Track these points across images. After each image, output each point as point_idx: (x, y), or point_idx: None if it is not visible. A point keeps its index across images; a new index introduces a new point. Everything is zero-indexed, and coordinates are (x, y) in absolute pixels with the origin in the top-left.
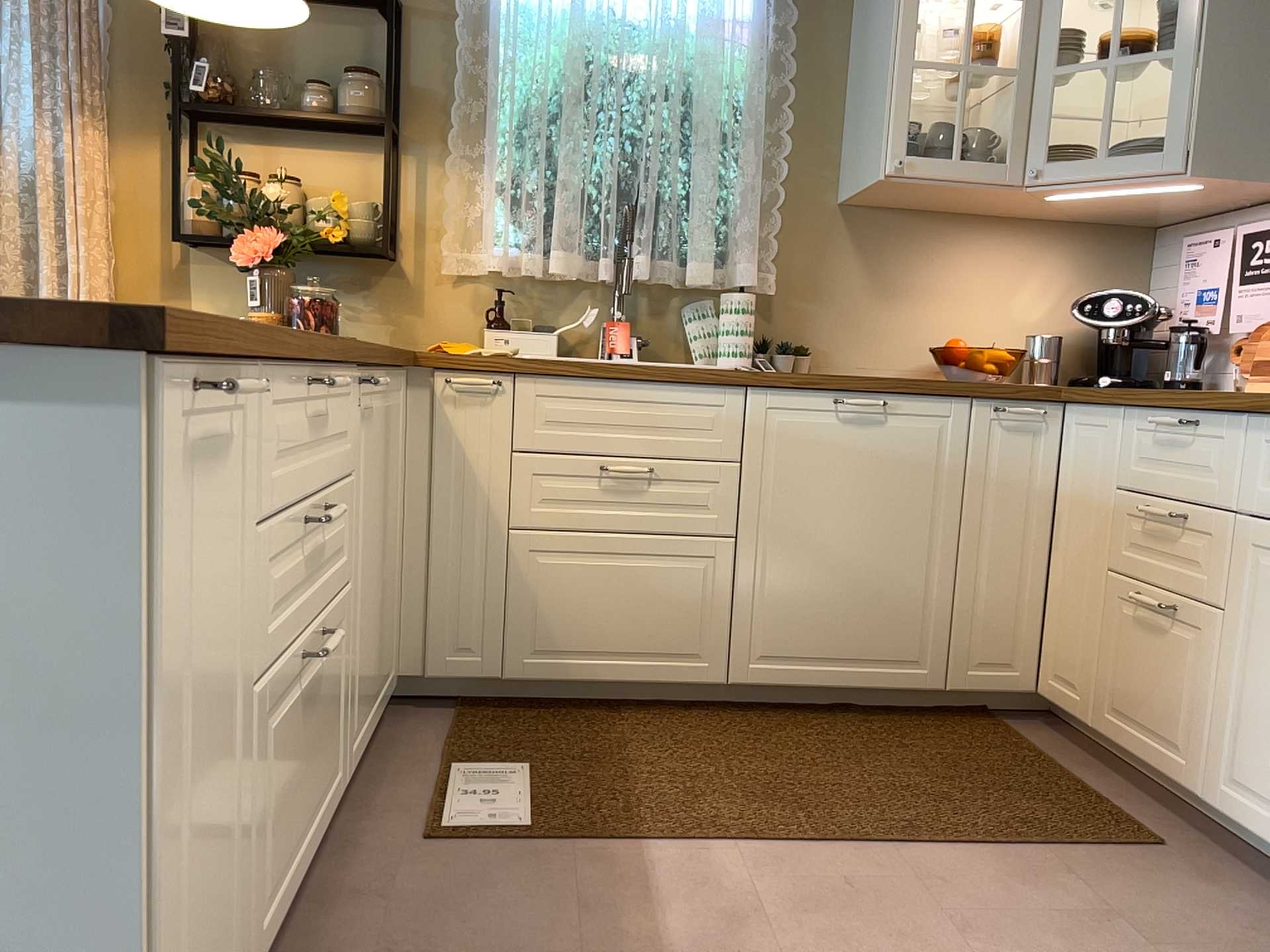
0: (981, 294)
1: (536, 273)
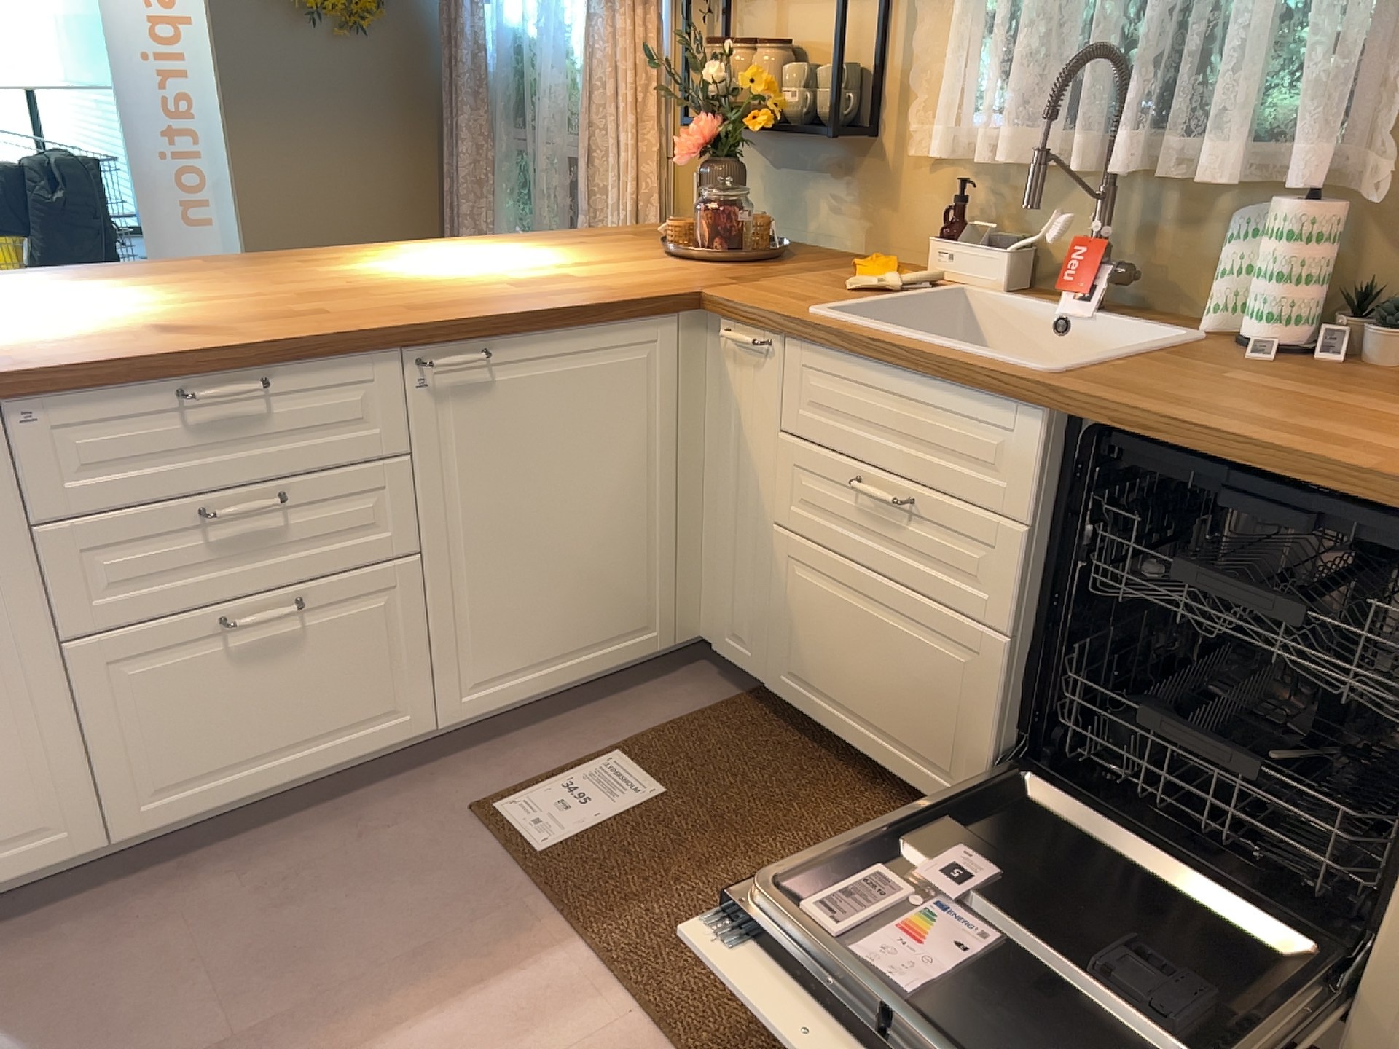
0: None
1: (998, 161)
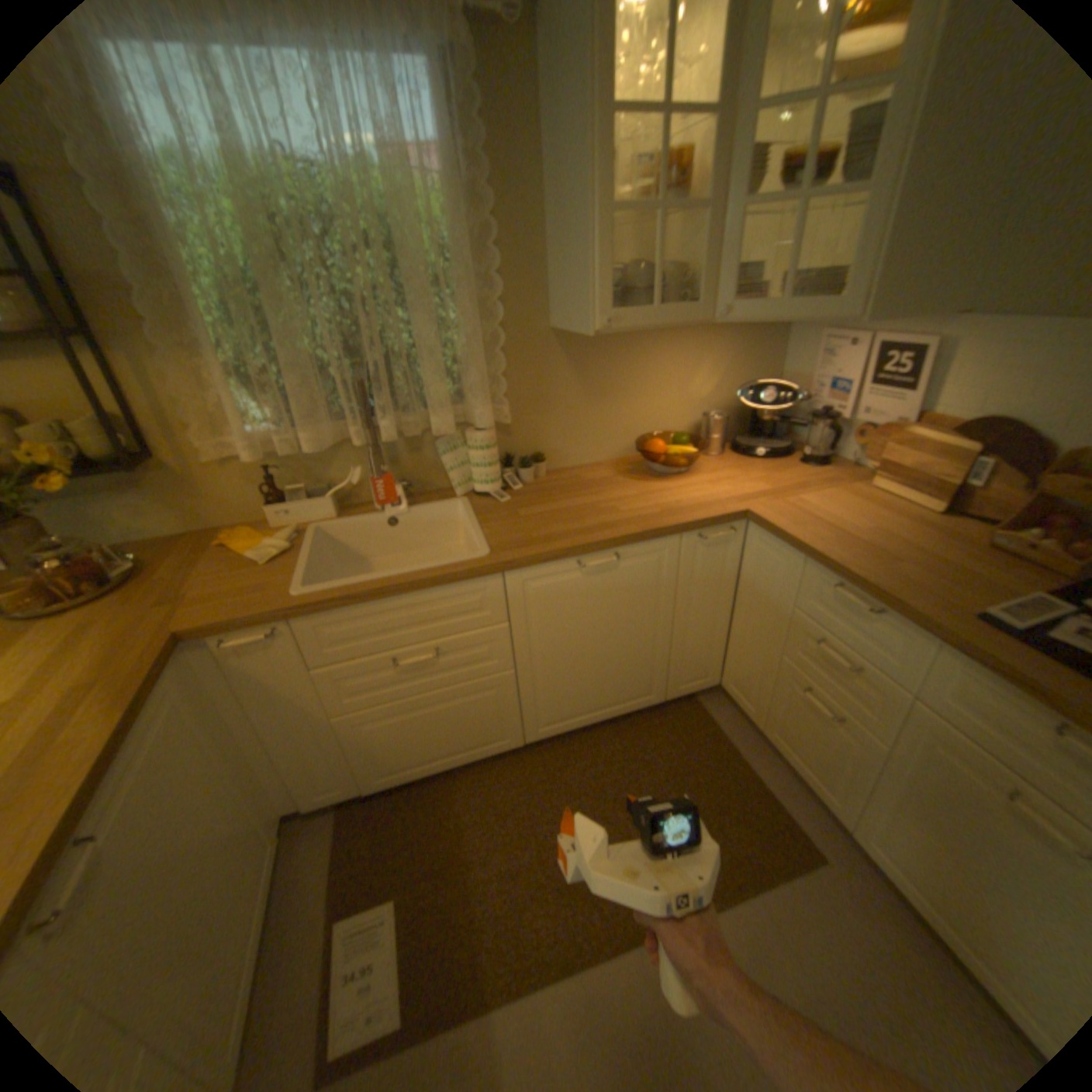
0: (667, 384)
1: (294, 448)
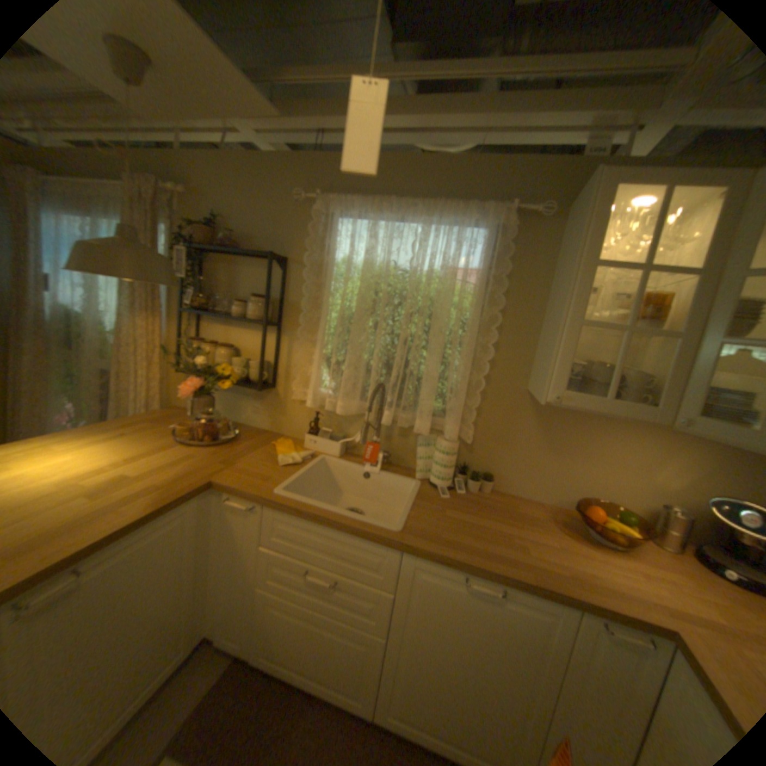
0: (630, 464)
1: (334, 408)
